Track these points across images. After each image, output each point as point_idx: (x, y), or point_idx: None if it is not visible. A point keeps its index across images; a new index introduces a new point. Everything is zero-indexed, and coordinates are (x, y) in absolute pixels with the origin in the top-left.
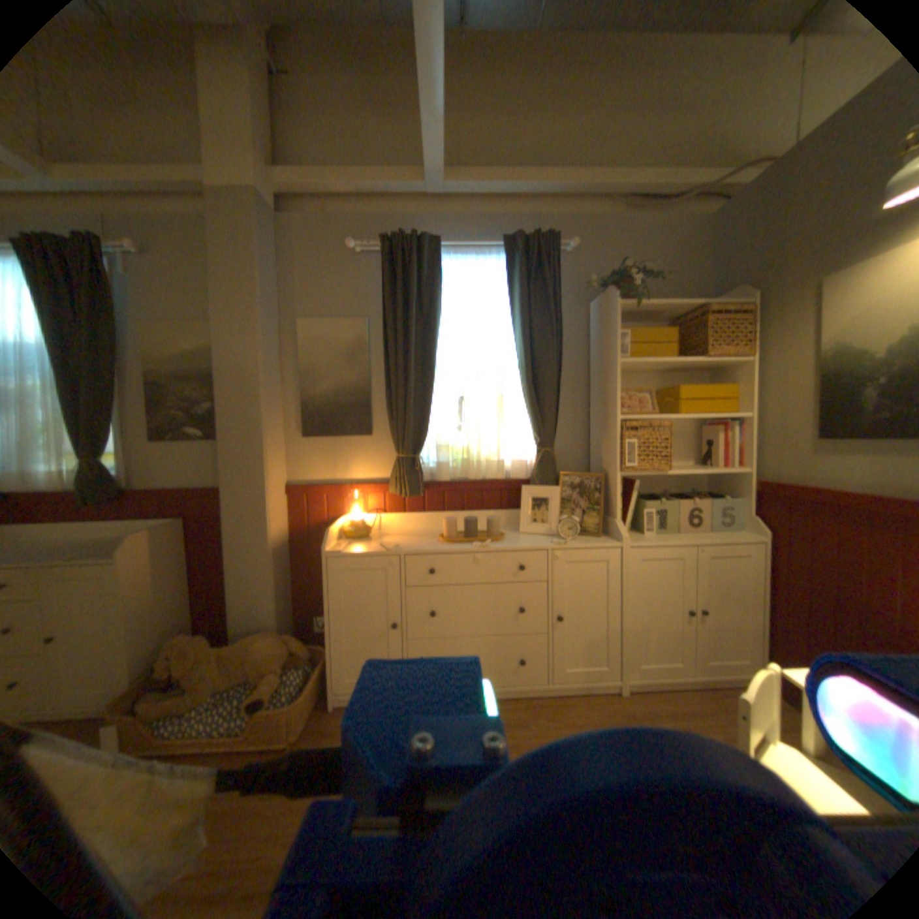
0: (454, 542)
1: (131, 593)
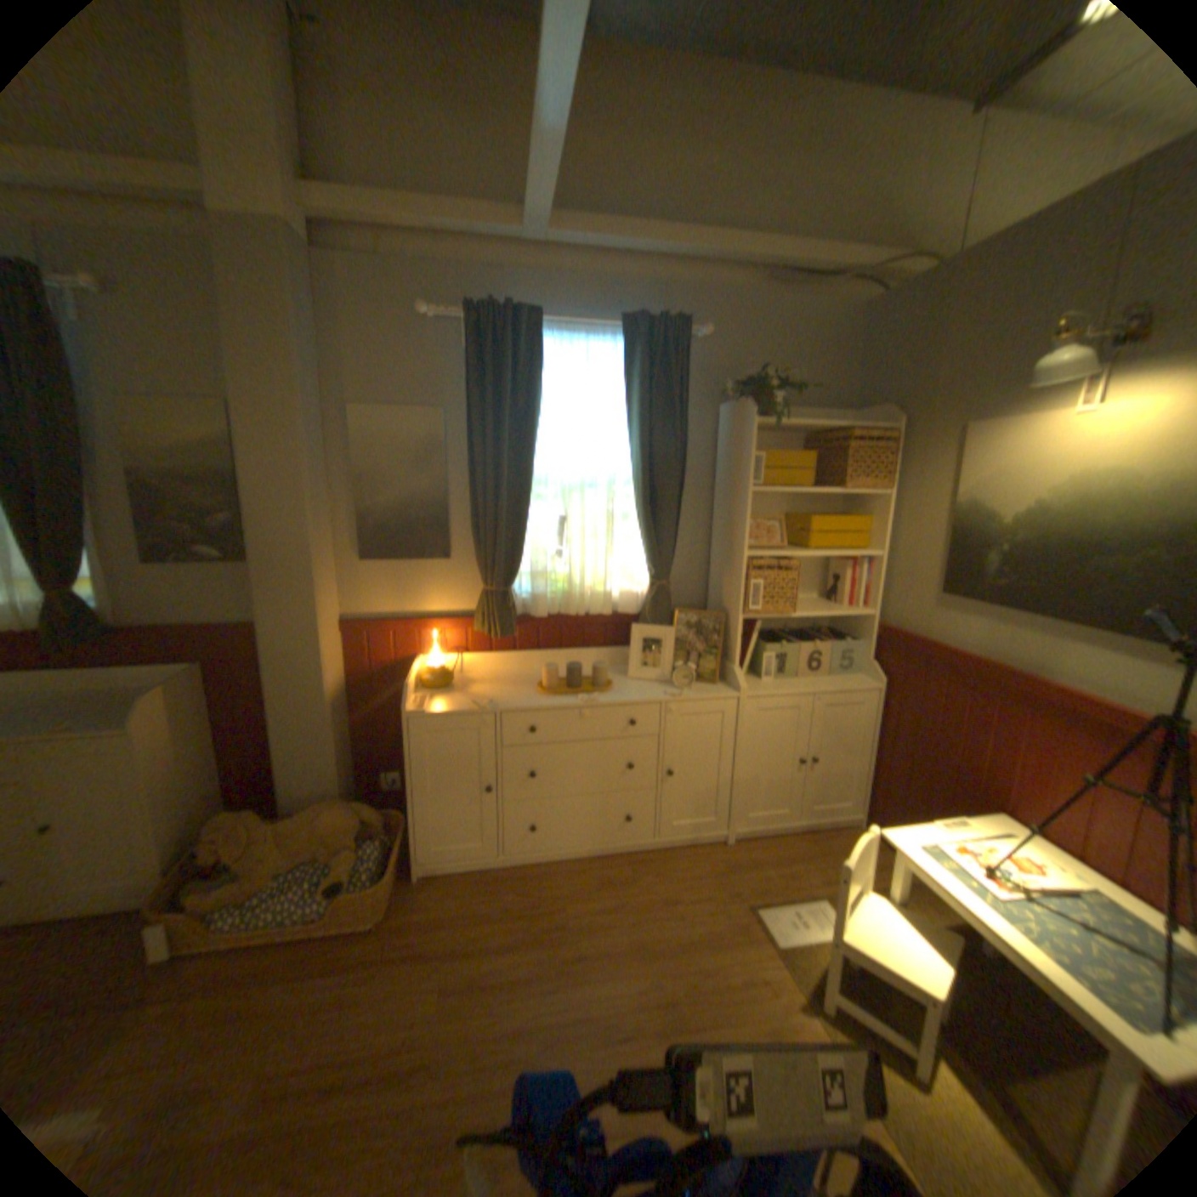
0: (555, 694)
1: (149, 767)
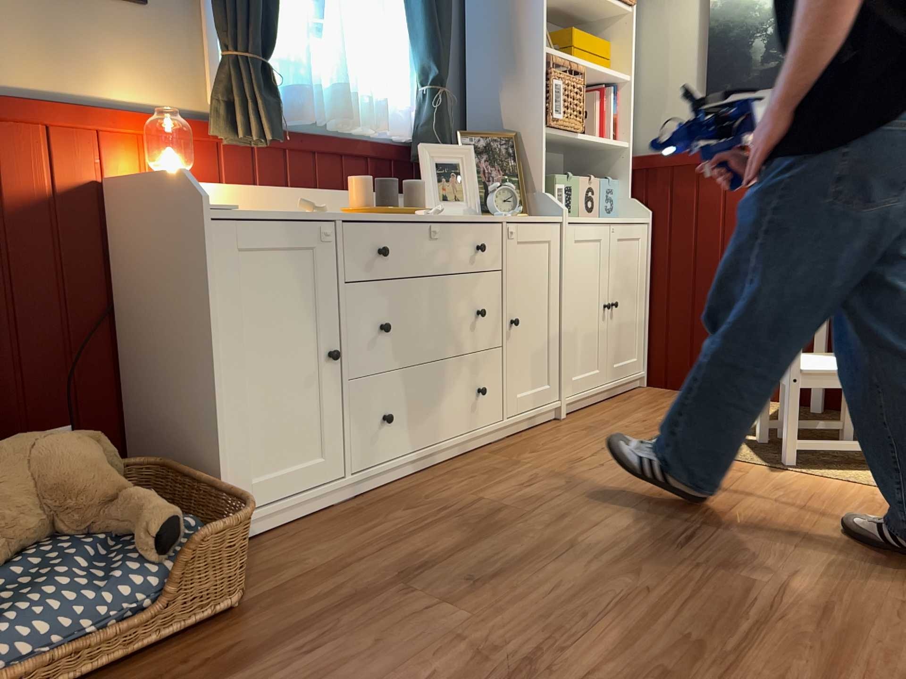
0: (381, 214)
1: None
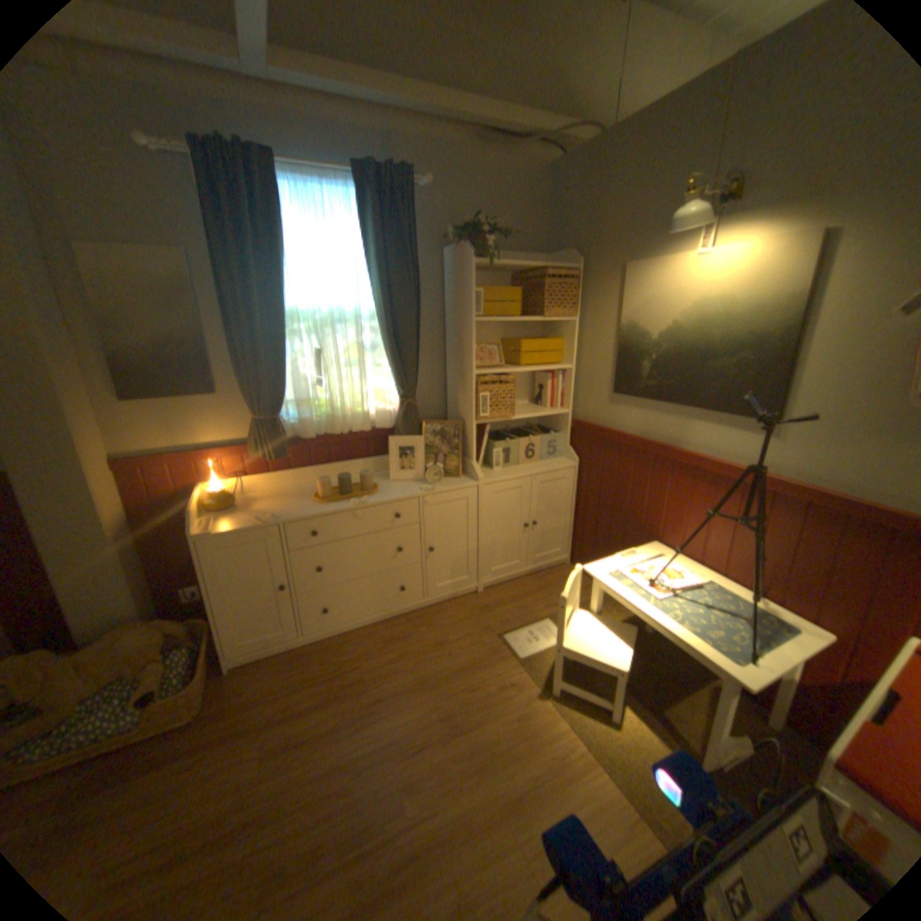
0: (330, 502)
1: None
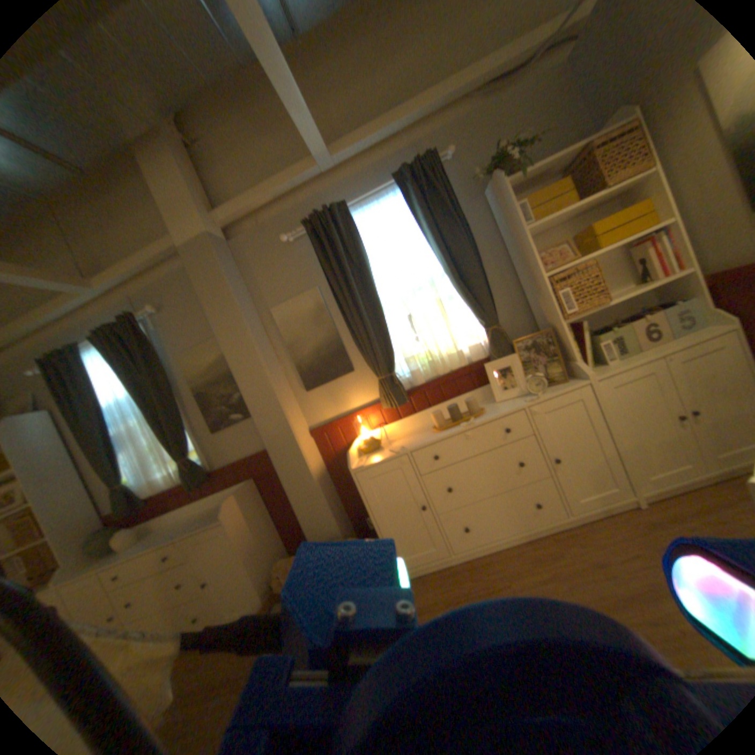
0: (445, 428)
1: (237, 539)
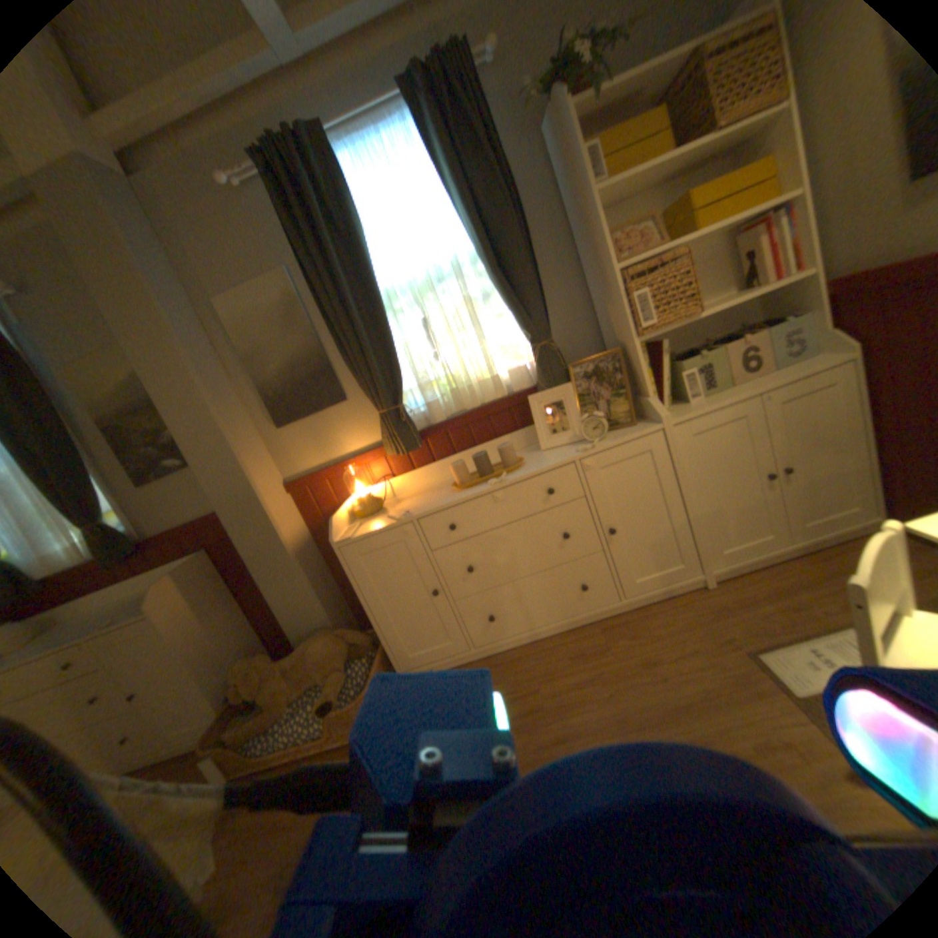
0: (469, 486)
1: (177, 636)
